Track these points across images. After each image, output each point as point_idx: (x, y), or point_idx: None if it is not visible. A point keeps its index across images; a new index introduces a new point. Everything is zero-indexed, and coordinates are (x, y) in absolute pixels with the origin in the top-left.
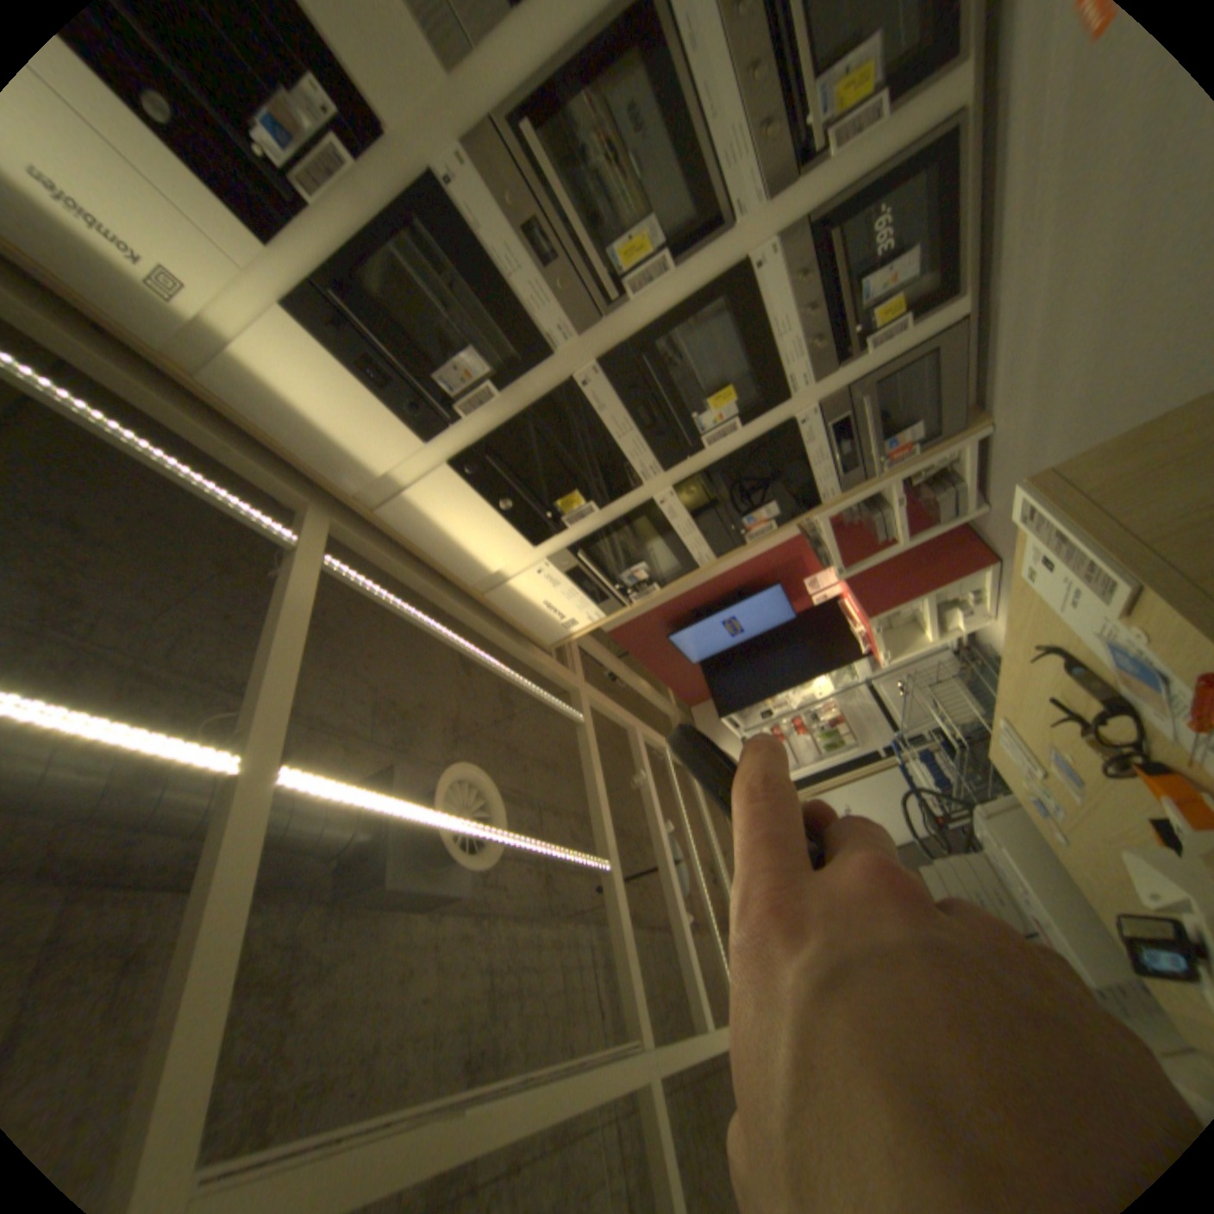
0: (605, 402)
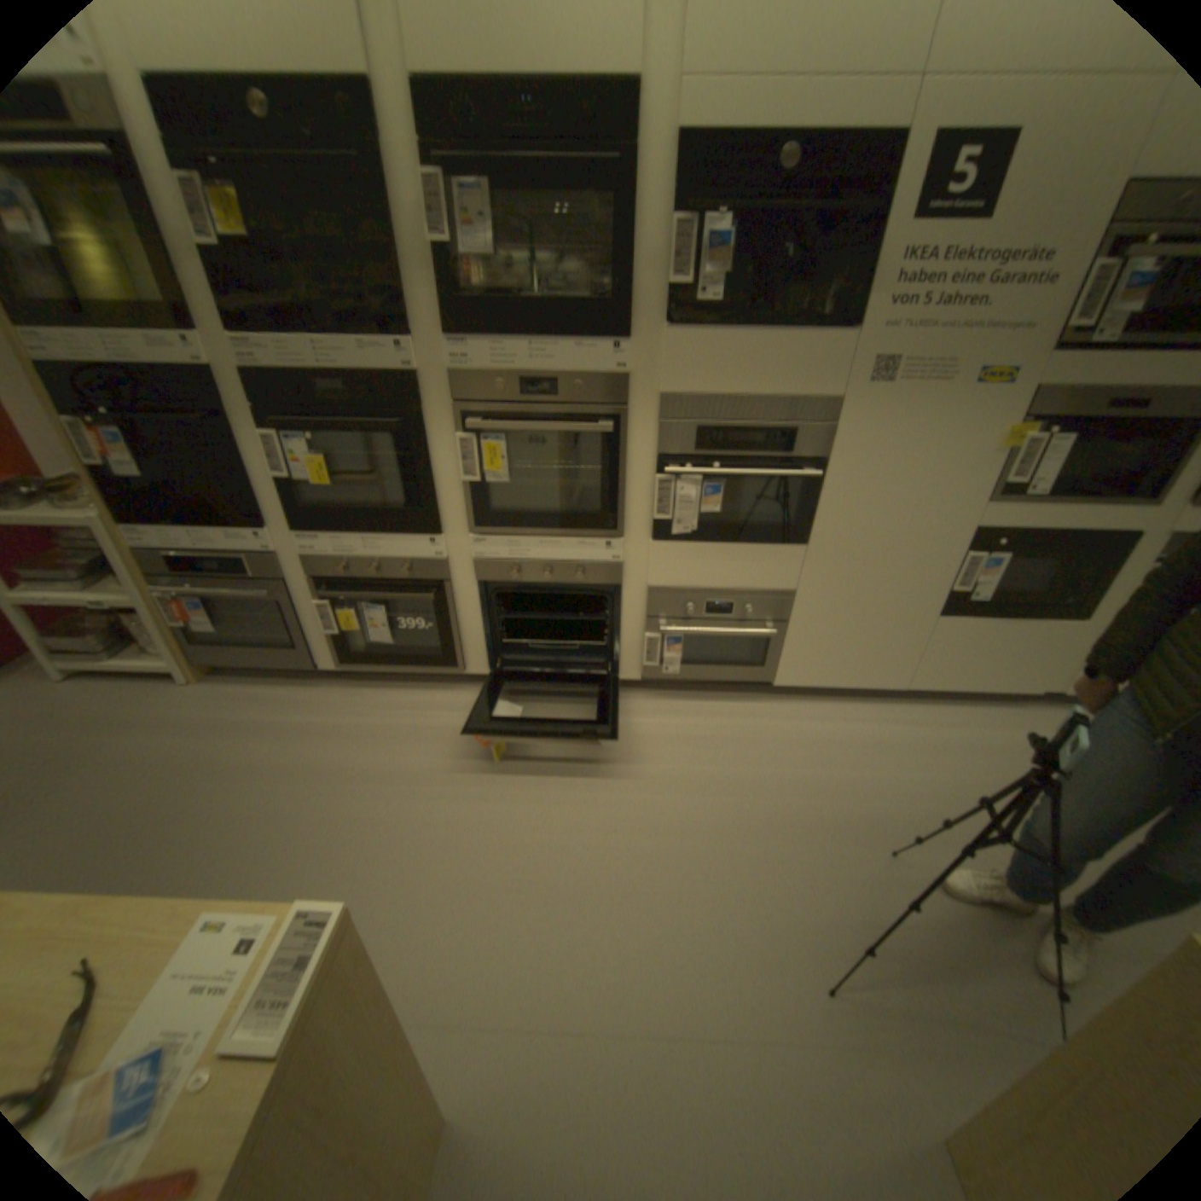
0: (362, 352)
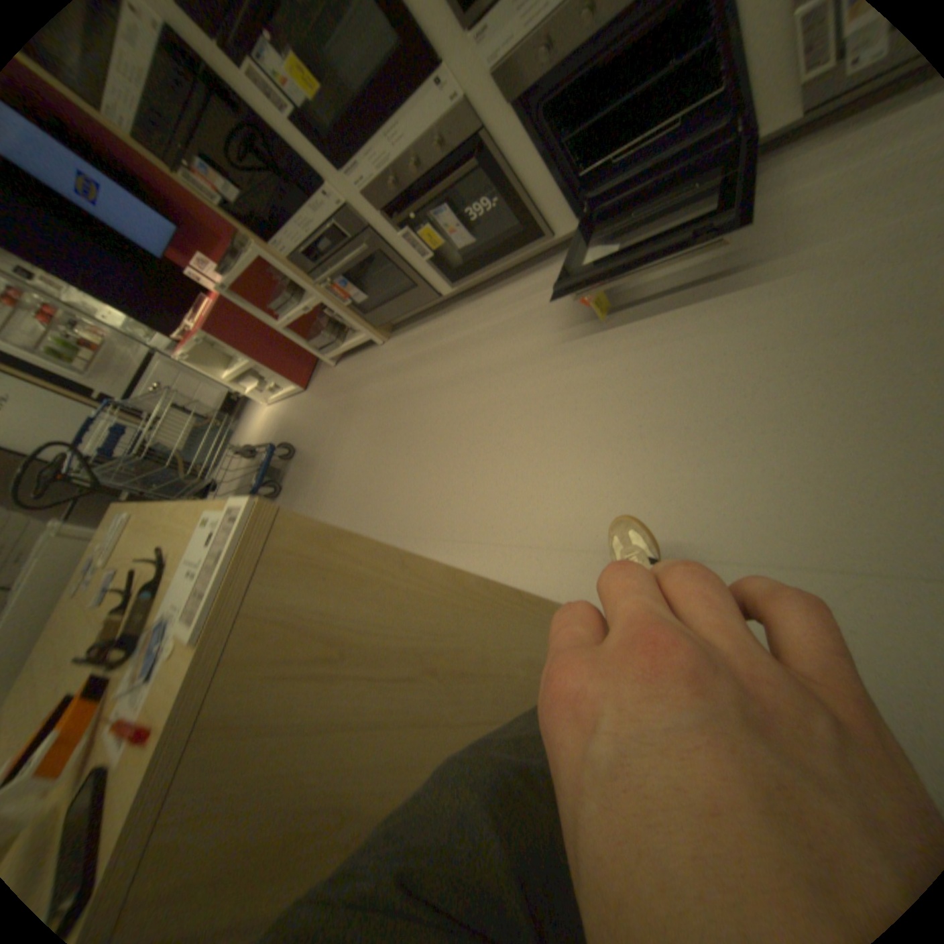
0: None
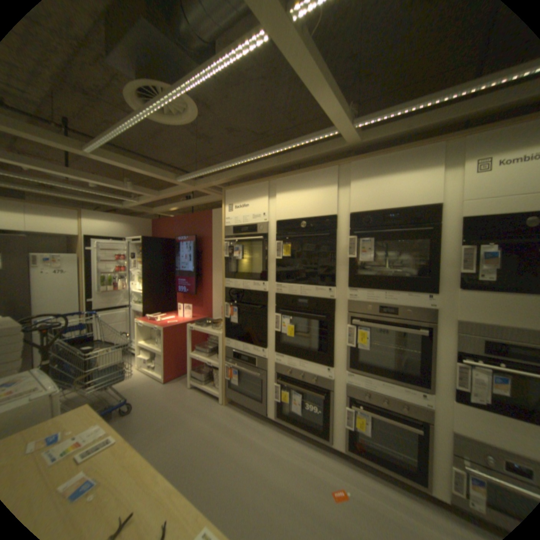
0: (317, 291)
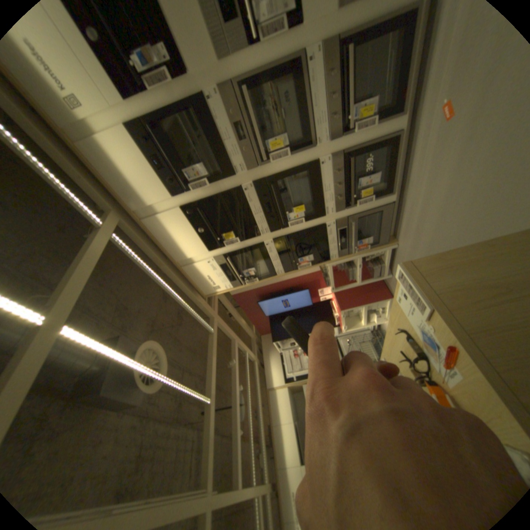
0: (252, 198)
